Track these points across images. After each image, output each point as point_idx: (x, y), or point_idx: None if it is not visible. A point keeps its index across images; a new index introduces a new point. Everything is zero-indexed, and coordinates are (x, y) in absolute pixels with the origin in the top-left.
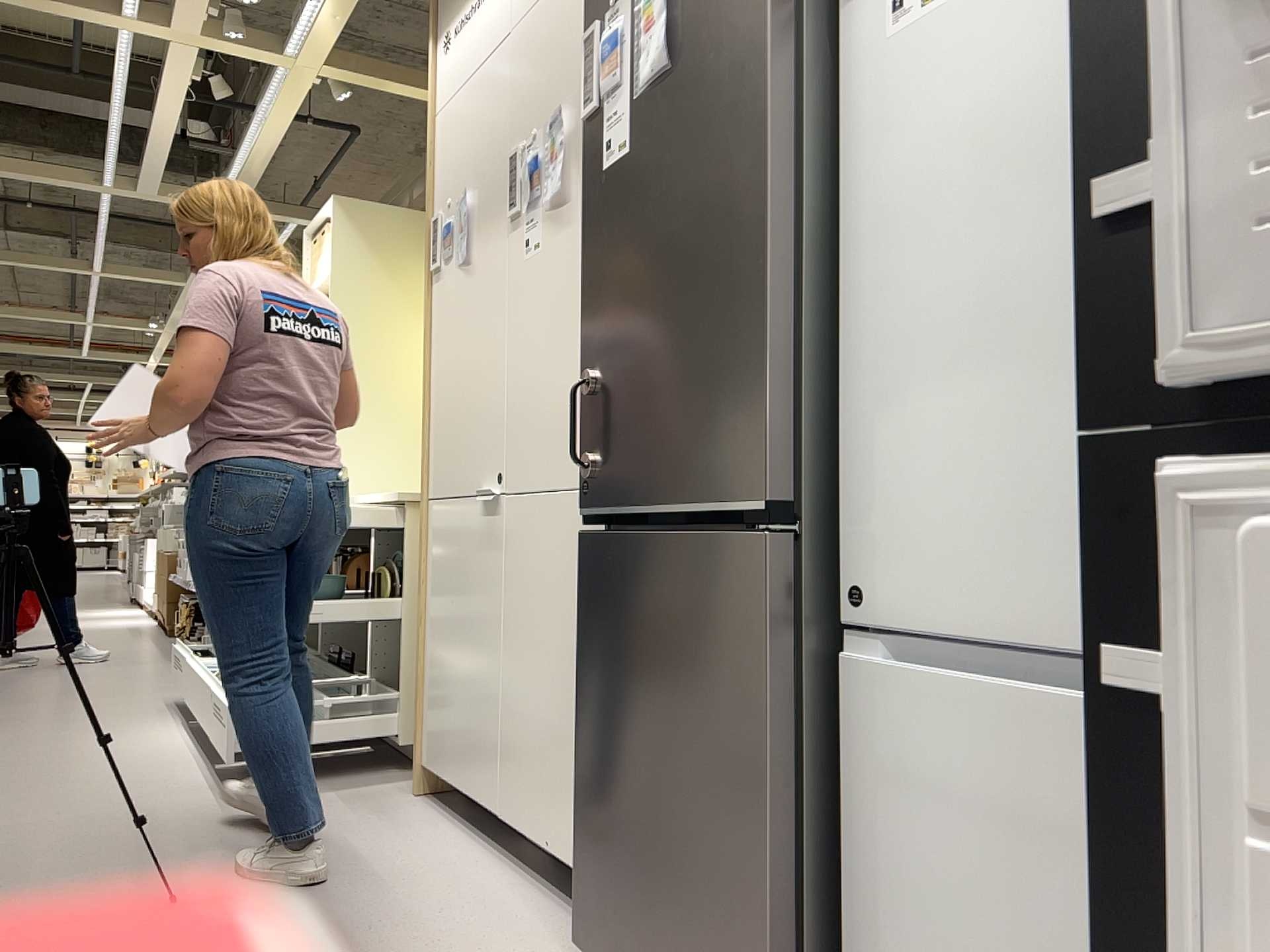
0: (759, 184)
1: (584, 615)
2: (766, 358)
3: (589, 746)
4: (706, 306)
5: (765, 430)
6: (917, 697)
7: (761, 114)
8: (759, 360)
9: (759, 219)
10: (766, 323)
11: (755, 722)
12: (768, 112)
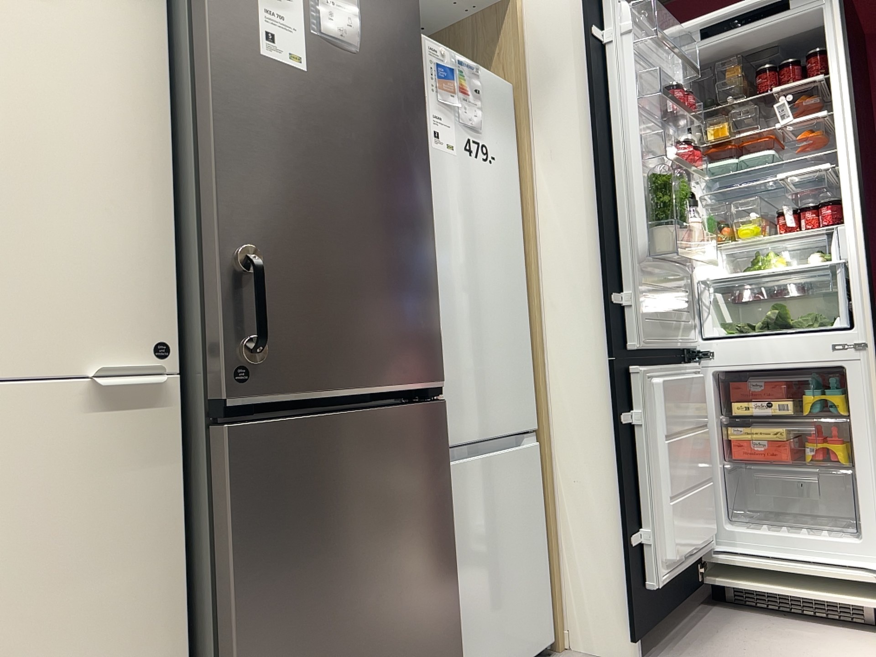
0: (426, 189)
1: (243, 515)
2: (435, 295)
3: (264, 653)
4: (395, 246)
5: (438, 337)
6: (460, 473)
7: (423, 149)
8: (432, 294)
9: (427, 210)
10: (434, 274)
11: (444, 513)
12: (427, 150)
